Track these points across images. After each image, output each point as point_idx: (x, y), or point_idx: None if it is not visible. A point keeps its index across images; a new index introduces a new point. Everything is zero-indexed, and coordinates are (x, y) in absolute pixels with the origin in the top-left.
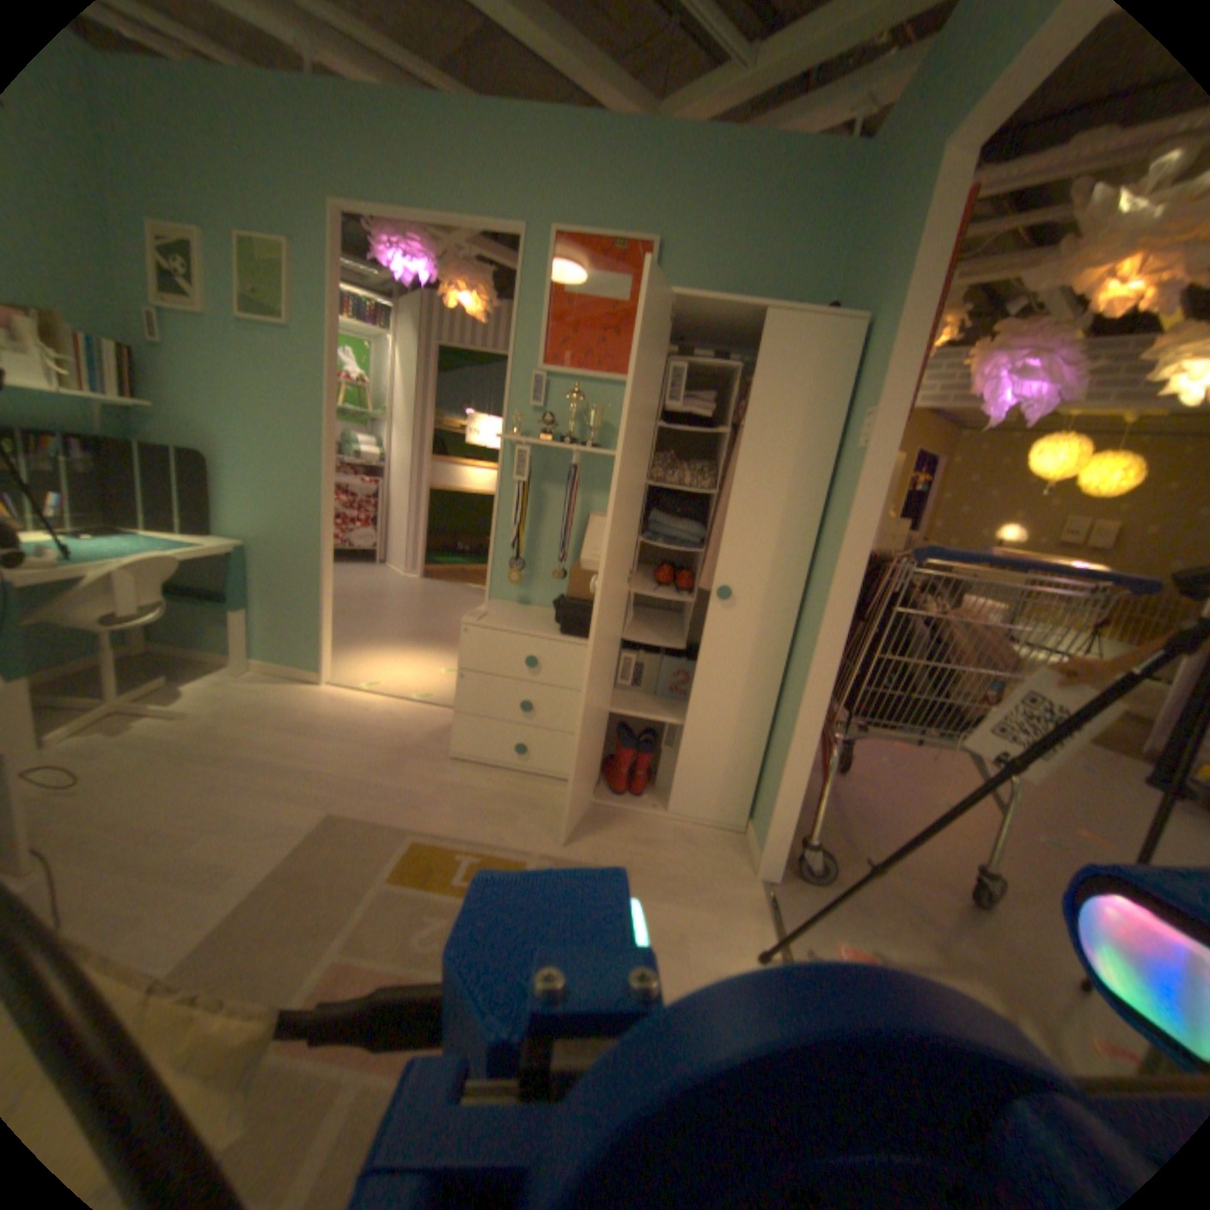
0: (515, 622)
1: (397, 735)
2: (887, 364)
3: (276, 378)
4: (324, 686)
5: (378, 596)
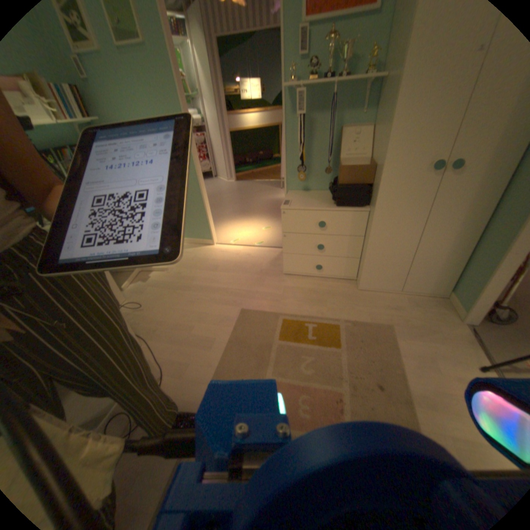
0: (308, 203)
1: (255, 265)
2: None
3: (148, 81)
4: (215, 245)
5: (220, 194)
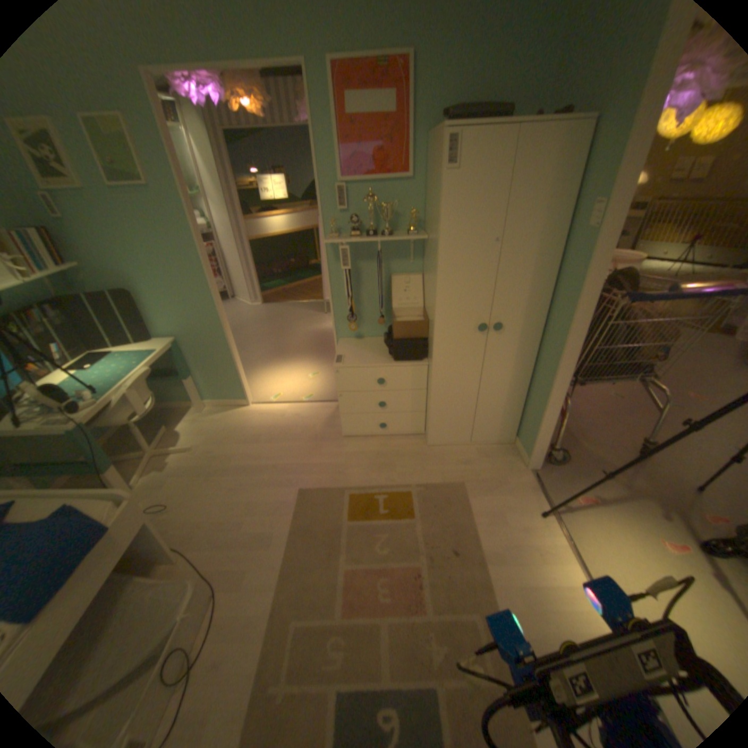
0: (363, 358)
1: (308, 428)
2: (616, 164)
3: (154, 224)
4: (251, 405)
5: (244, 326)
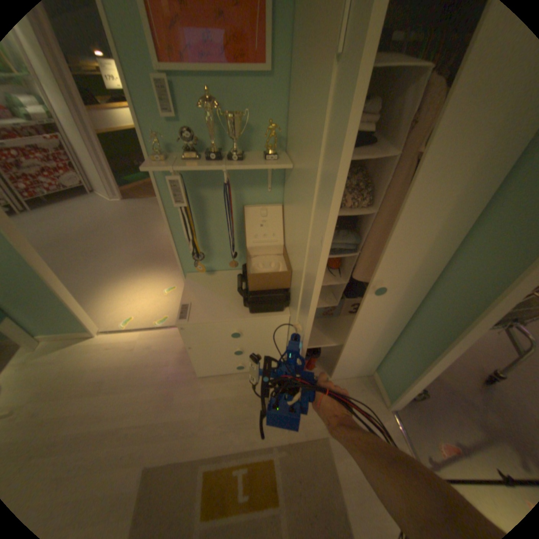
0: (214, 307)
1: (159, 366)
2: None
3: None
4: (96, 336)
5: (99, 226)
